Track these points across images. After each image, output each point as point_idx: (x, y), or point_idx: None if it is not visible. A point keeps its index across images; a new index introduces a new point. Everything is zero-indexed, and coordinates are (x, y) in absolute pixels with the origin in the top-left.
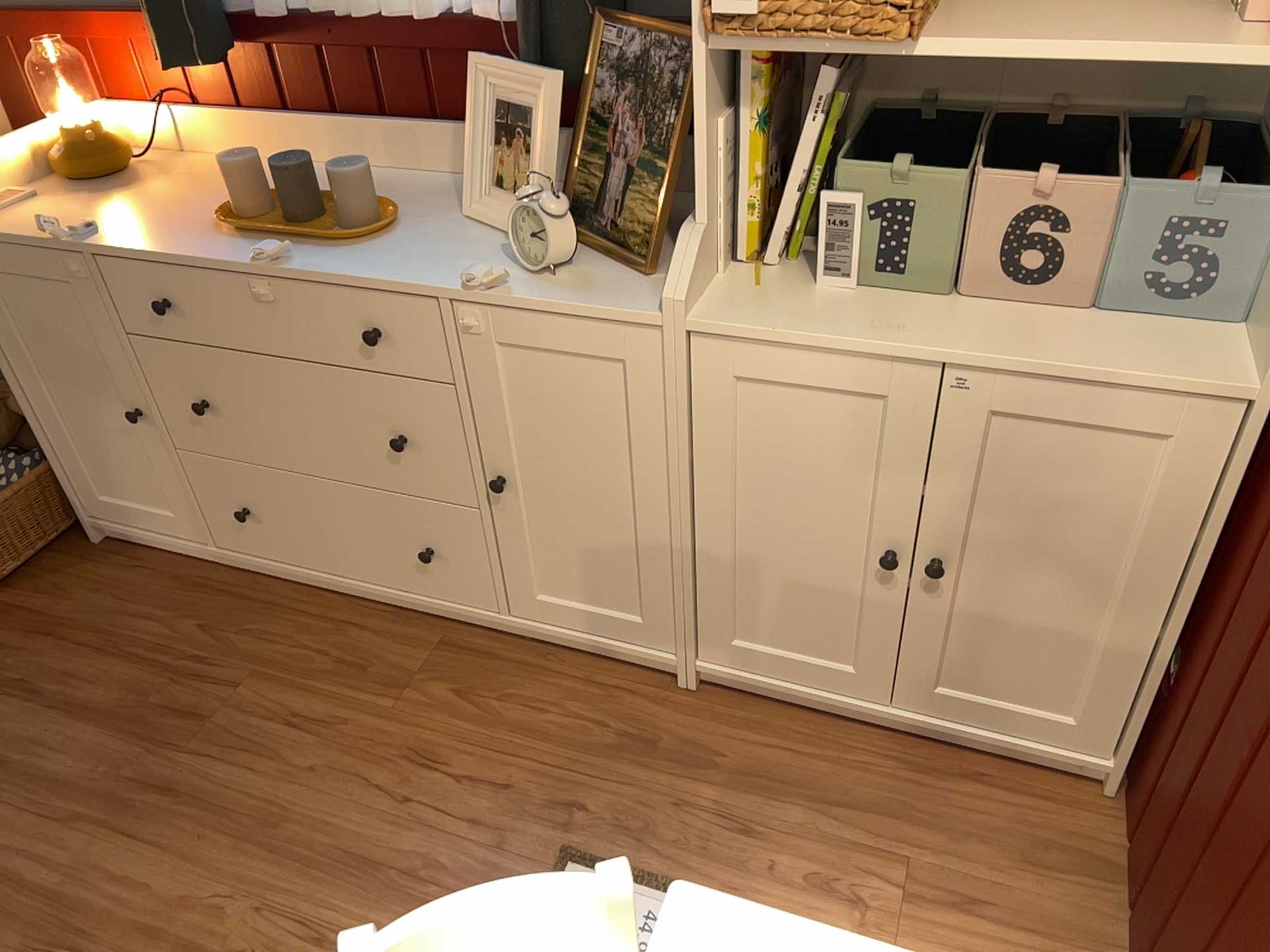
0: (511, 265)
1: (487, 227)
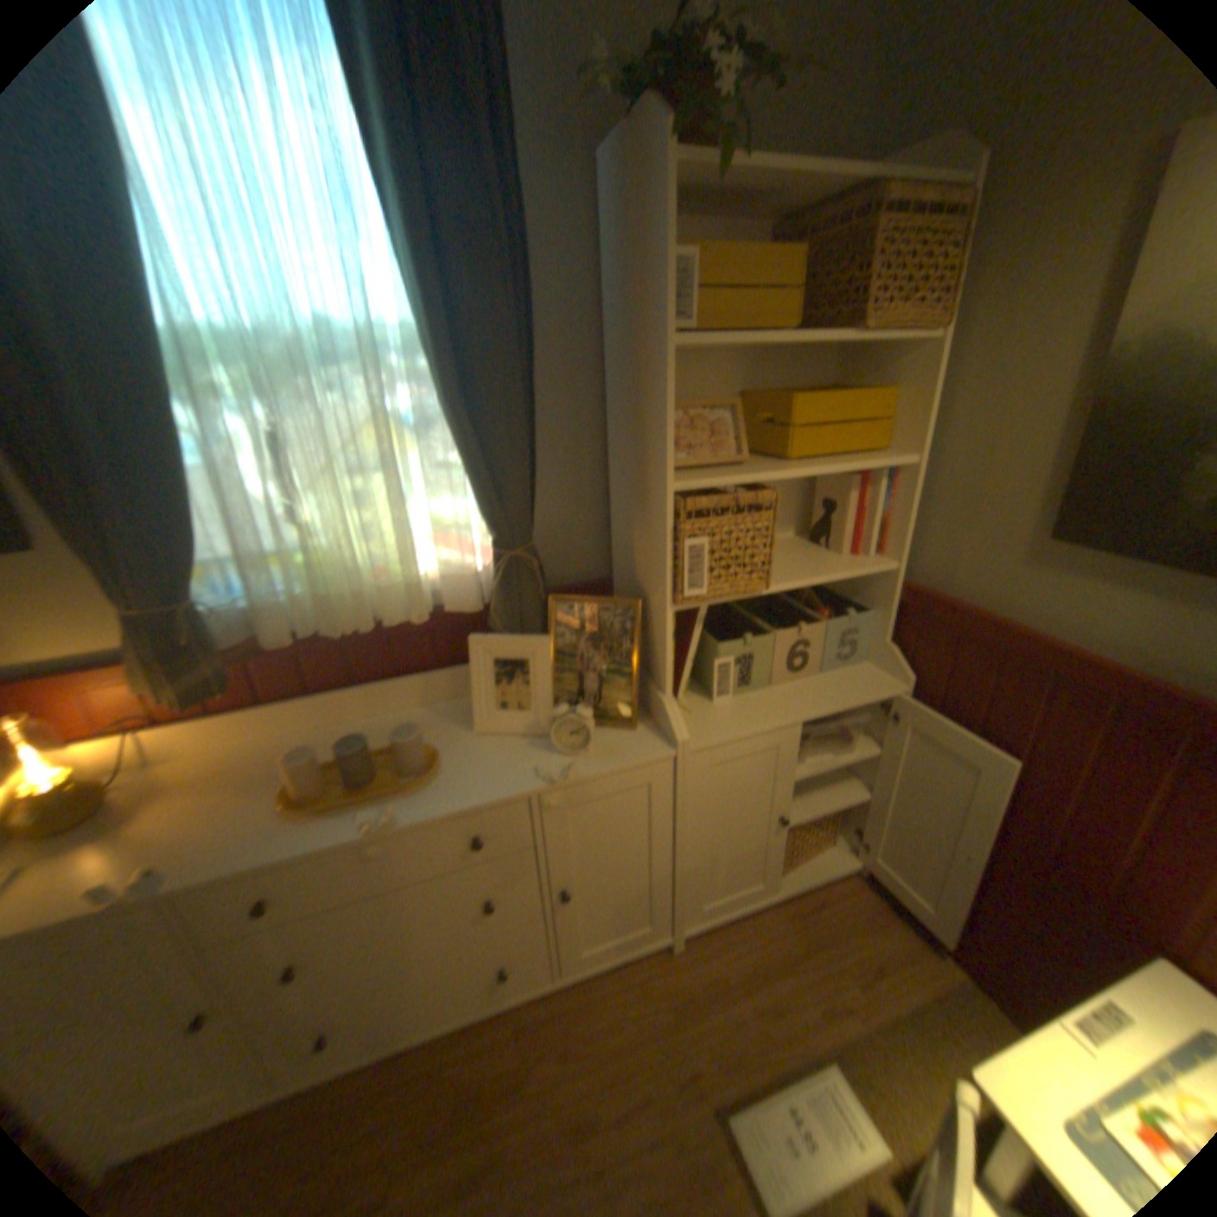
0: (546, 754)
1: (493, 735)
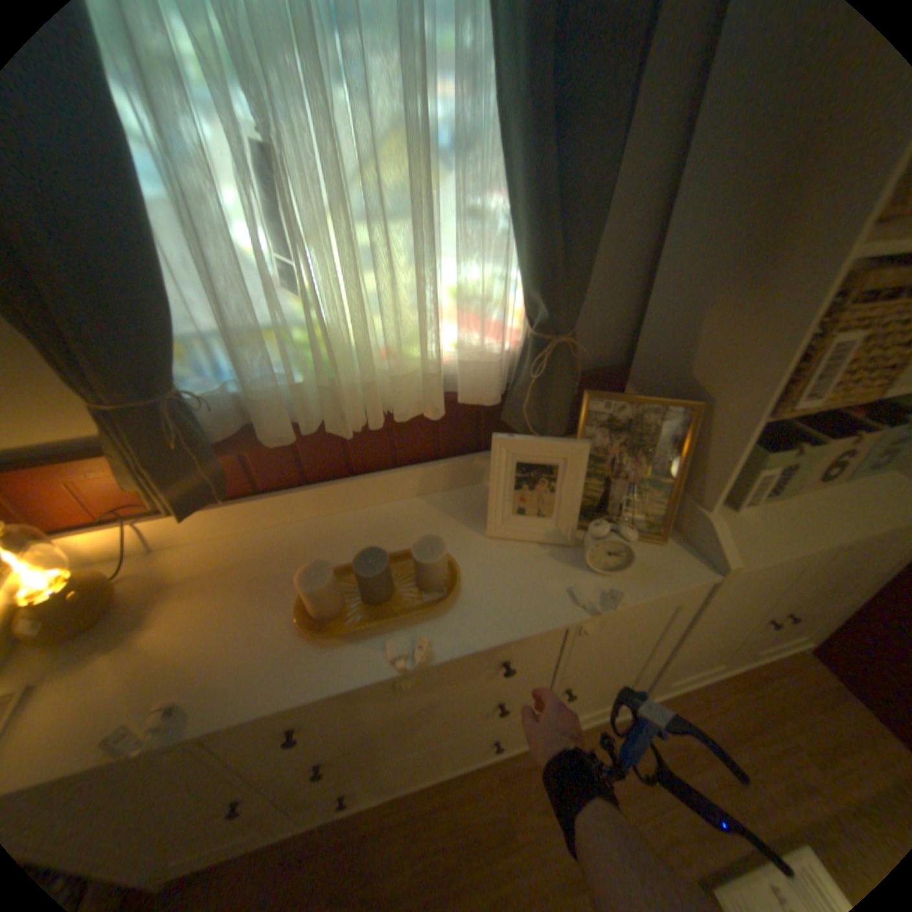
0: (576, 569)
1: (508, 537)
